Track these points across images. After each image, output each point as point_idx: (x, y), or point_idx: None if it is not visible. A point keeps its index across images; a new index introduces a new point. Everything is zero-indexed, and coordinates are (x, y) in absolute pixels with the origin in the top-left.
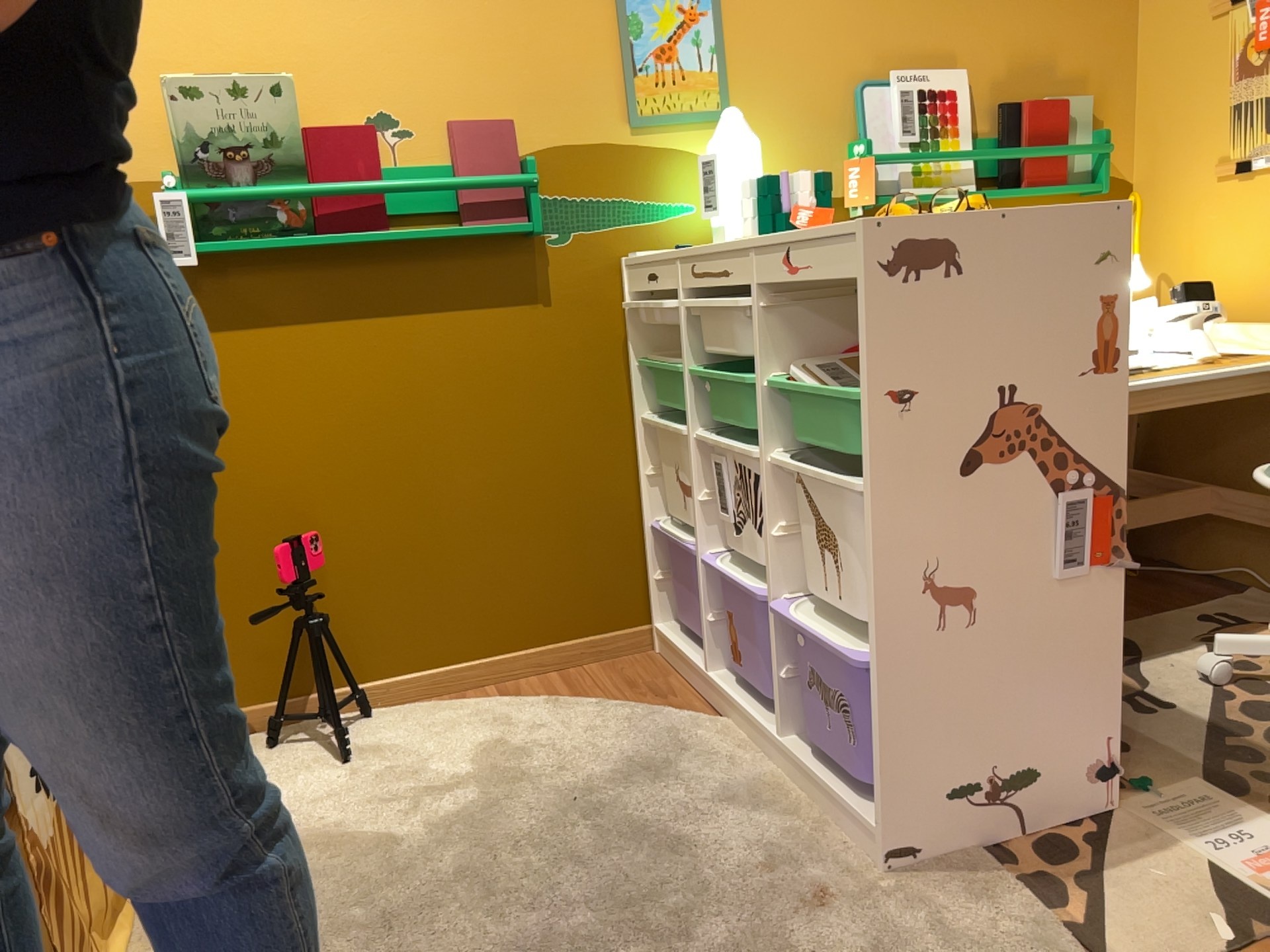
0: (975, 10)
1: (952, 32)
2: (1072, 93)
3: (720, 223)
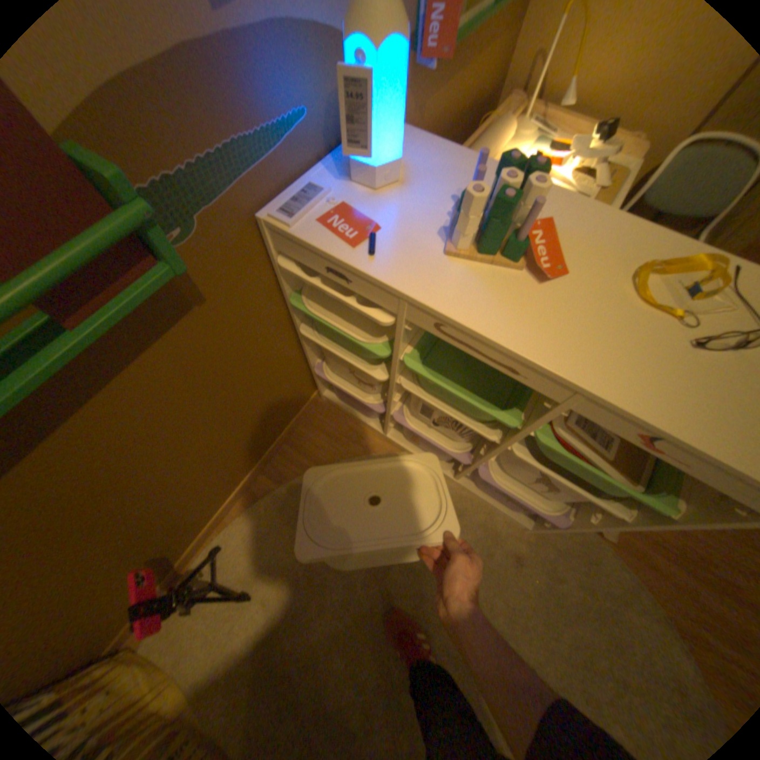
0: None
1: None
2: None
3: (364, 158)
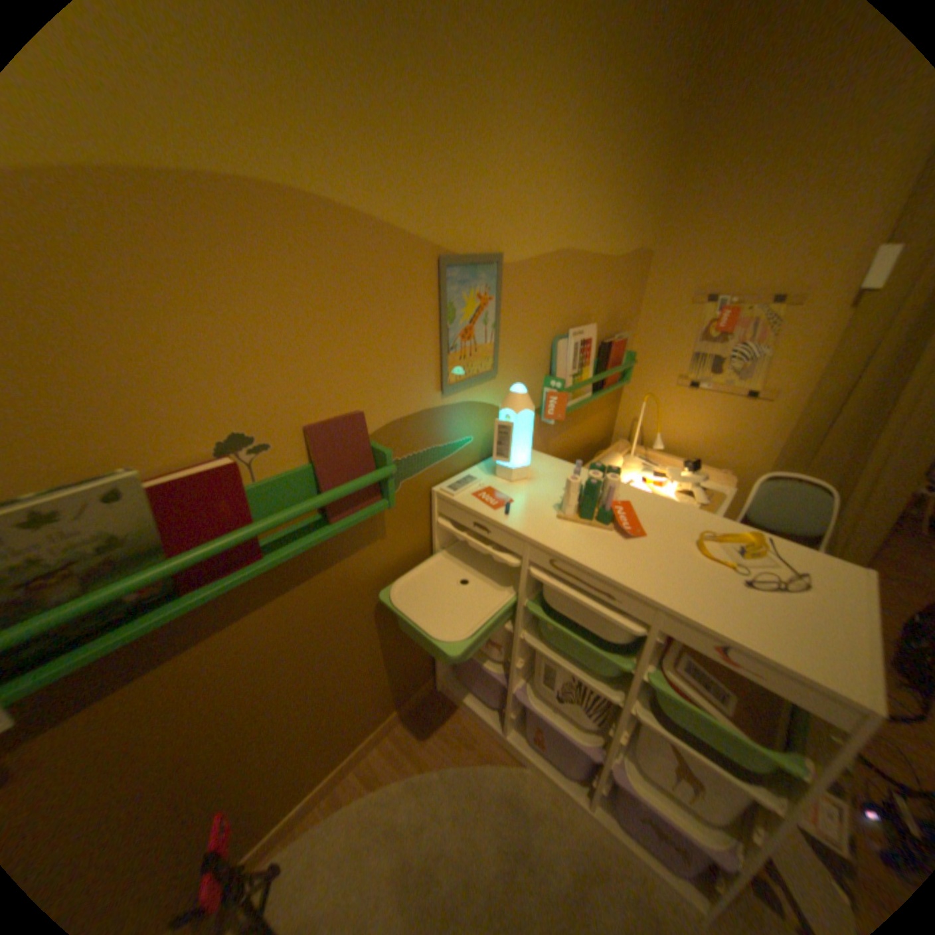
0: (603, 284)
1: (593, 299)
2: (623, 329)
3: (505, 463)
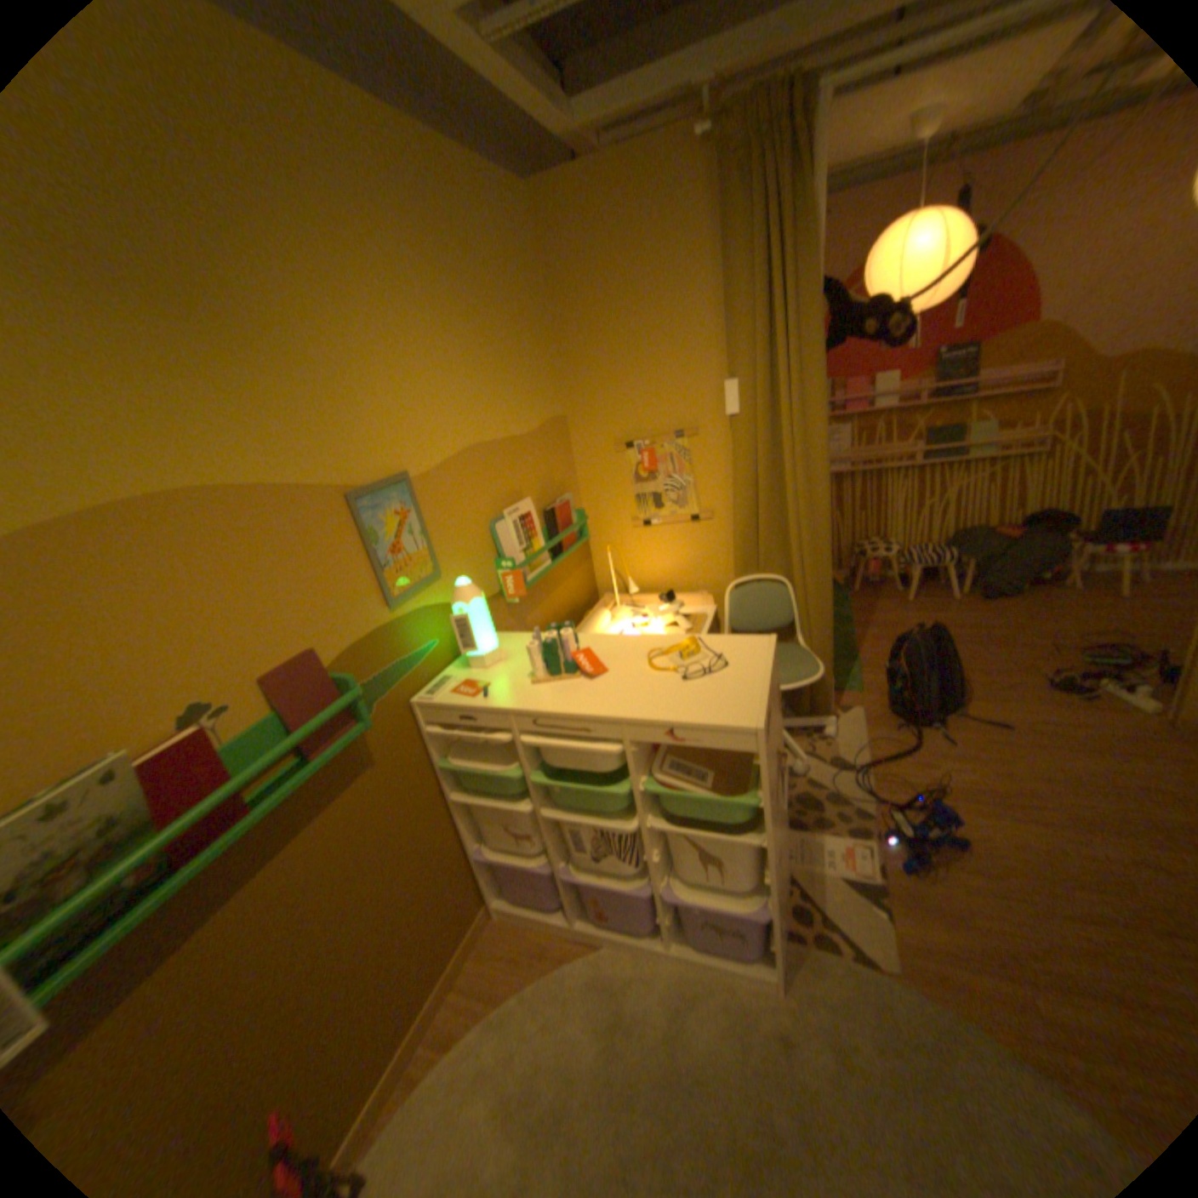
0: (523, 462)
1: (518, 477)
2: (563, 493)
3: (474, 654)
